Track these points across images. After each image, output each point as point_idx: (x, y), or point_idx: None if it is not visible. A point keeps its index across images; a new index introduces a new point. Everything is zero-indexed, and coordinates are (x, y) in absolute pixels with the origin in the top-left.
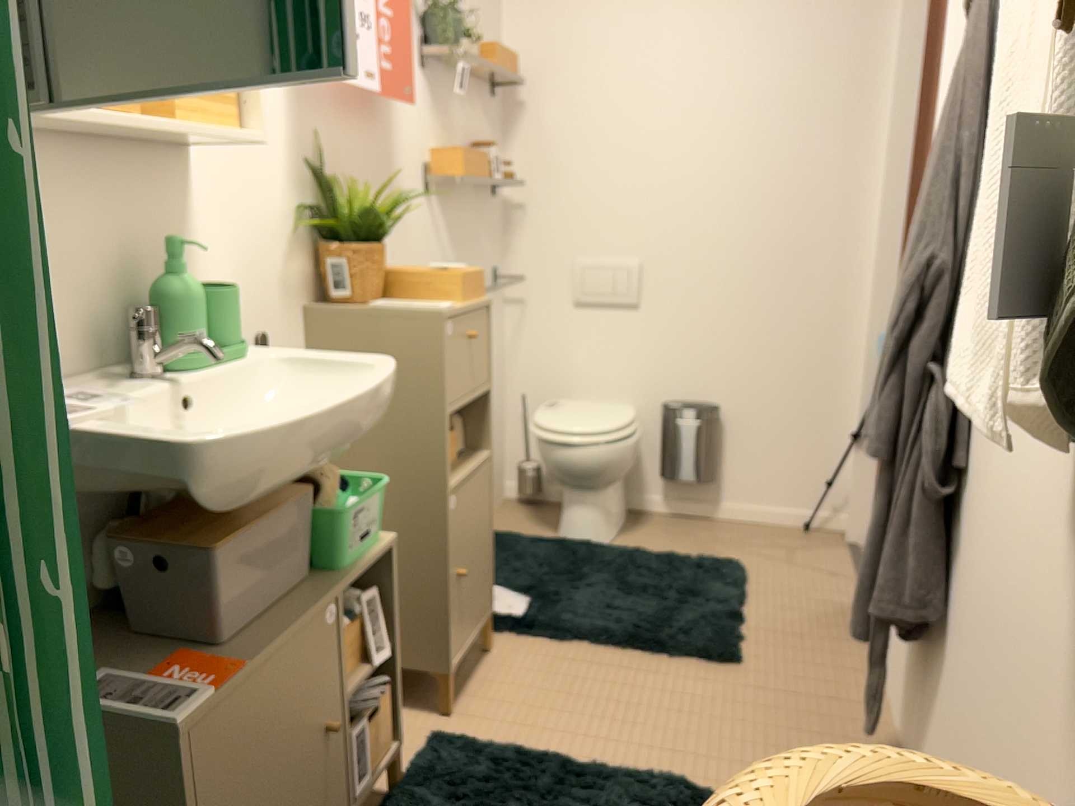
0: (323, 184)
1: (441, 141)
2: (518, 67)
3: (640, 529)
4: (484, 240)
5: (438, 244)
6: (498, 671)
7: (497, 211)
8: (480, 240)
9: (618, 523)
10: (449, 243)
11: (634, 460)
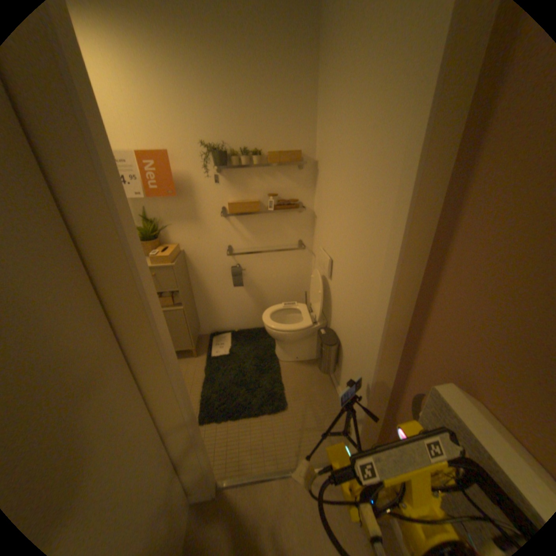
0: (145, 222)
1: (238, 196)
2: (301, 155)
3: (307, 366)
4: (286, 230)
5: (236, 234)
6: (185, 363)
7: (304, 217)
8: (281, 230)
9: (295, 358)
10: (247, 233)
11: (284, 340)
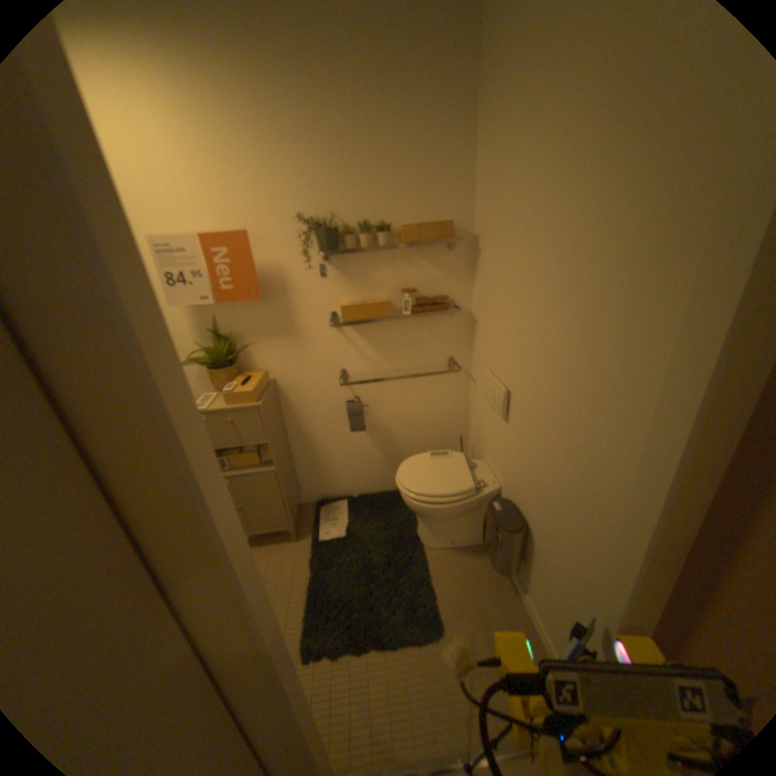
0: (215, 339)
1: (355, 295)
2: (452, 227)
3: (469, 556)
4: (428, 343)
5: (353, 351)
6: (279, 551)
7: (457, 322)
8: (421, 343)
9: (450, 542)
10: (369, 349)
11: (433, 517)
